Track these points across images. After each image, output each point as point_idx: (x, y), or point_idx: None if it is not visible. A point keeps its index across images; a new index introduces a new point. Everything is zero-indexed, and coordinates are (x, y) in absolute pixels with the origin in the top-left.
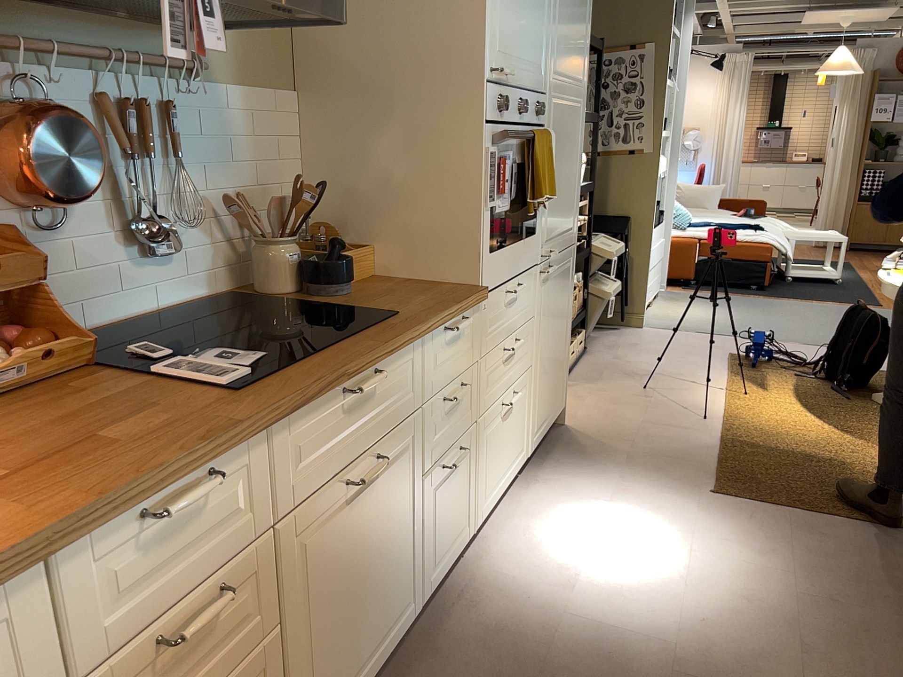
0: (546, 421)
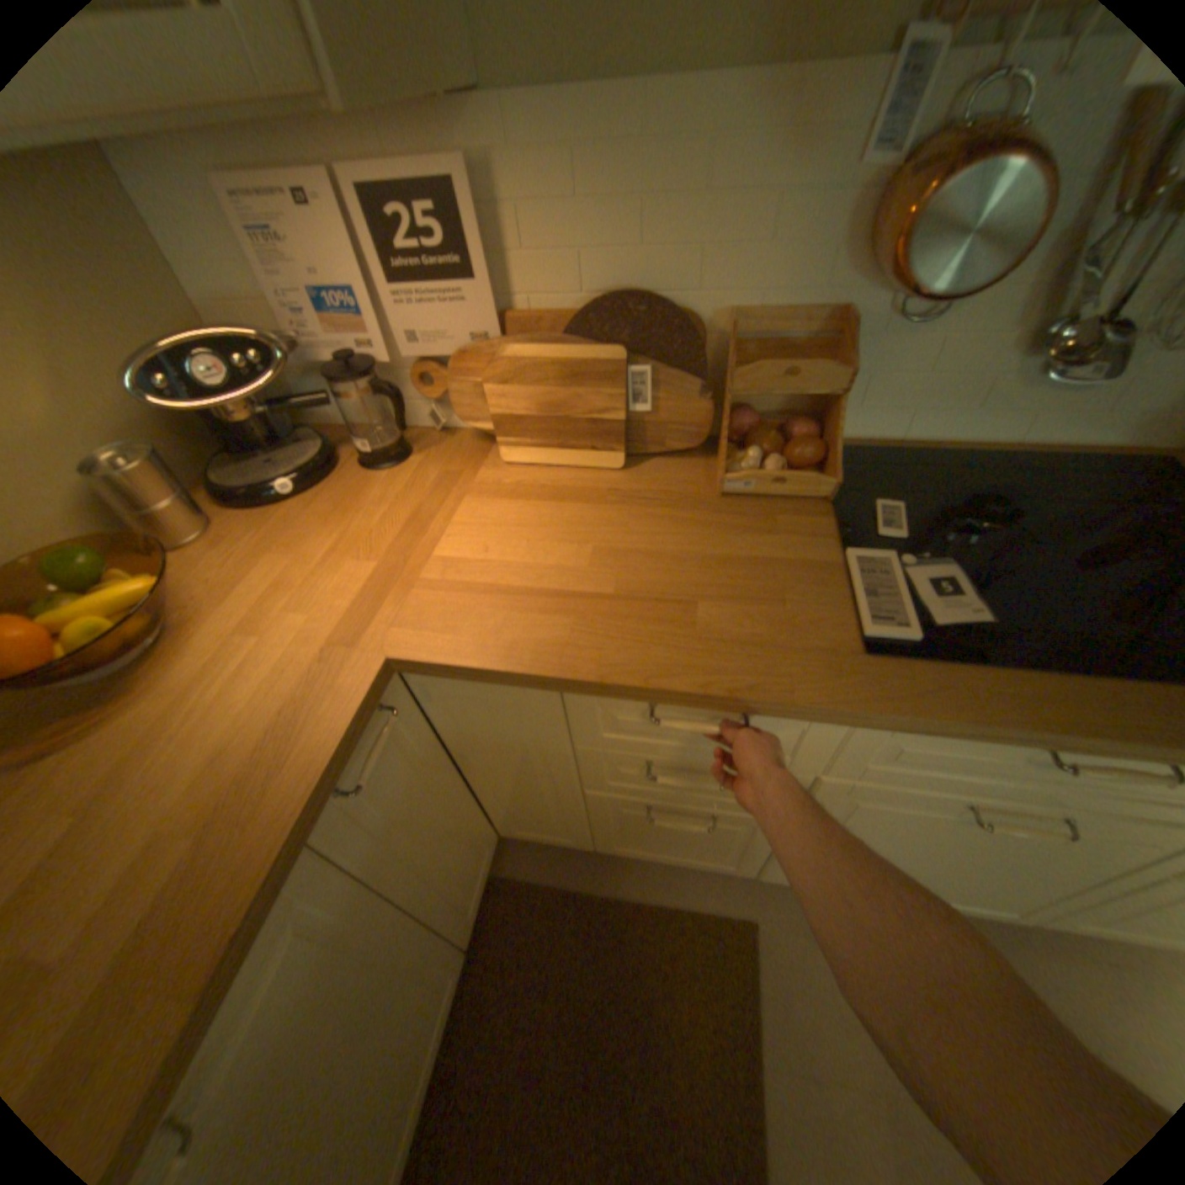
0: None
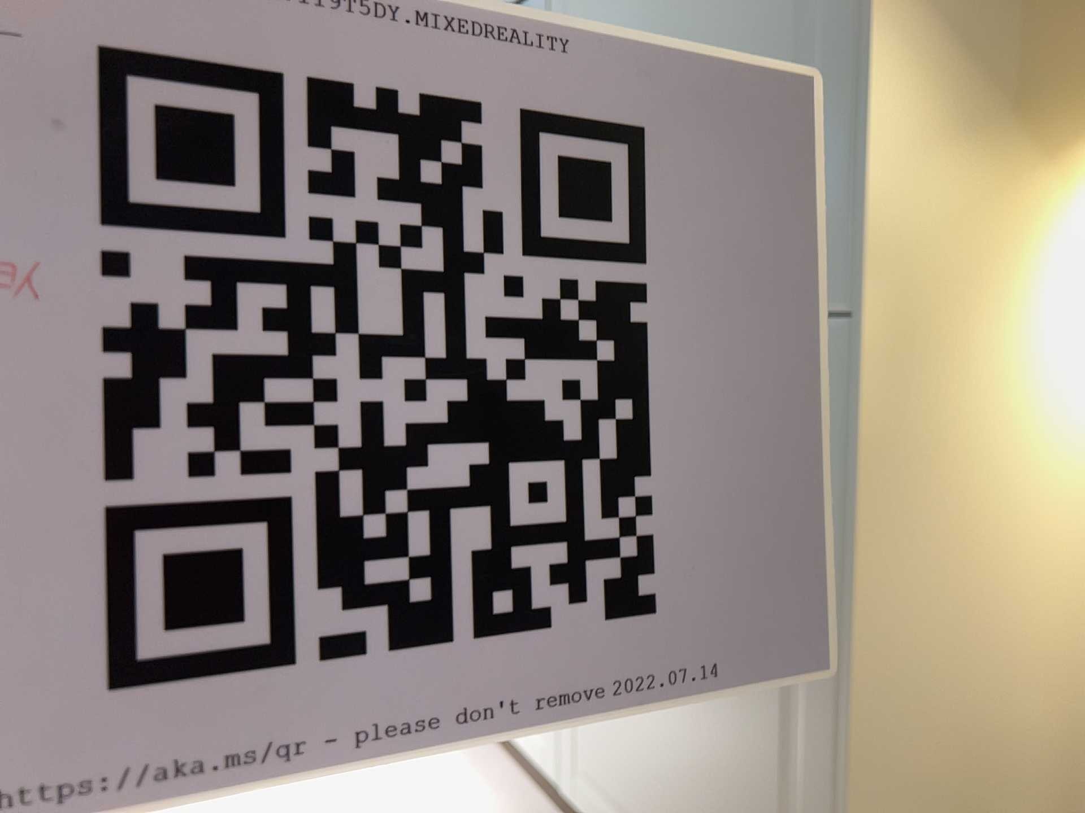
0: None
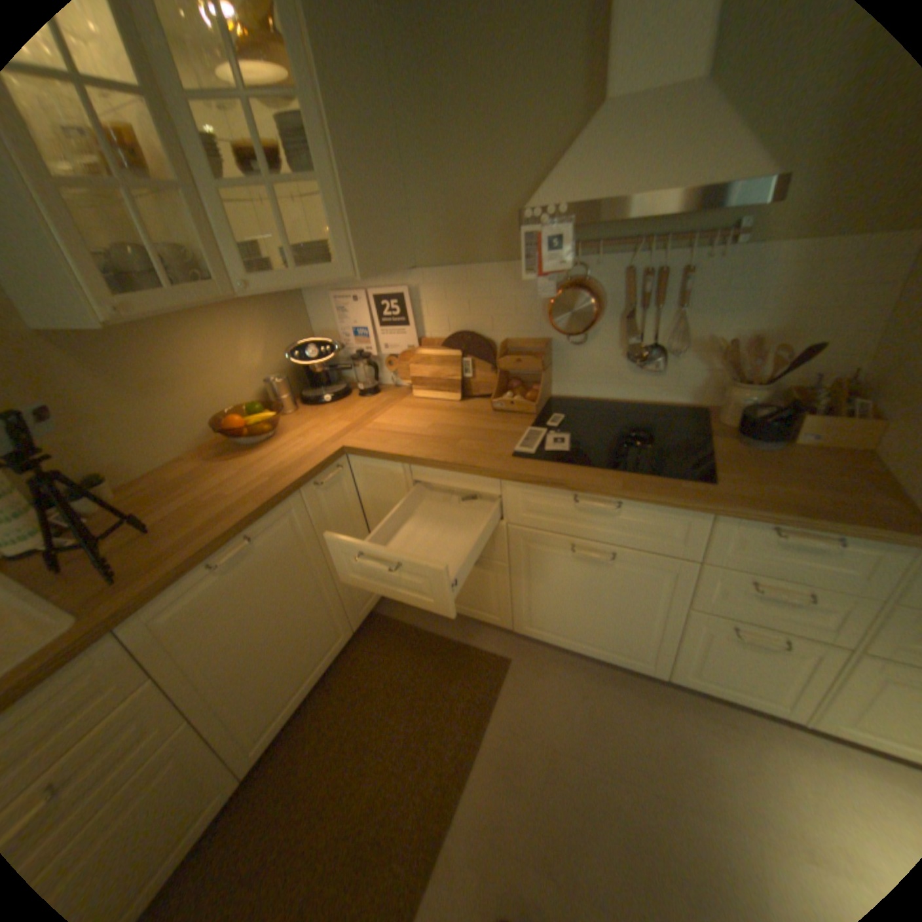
0: None
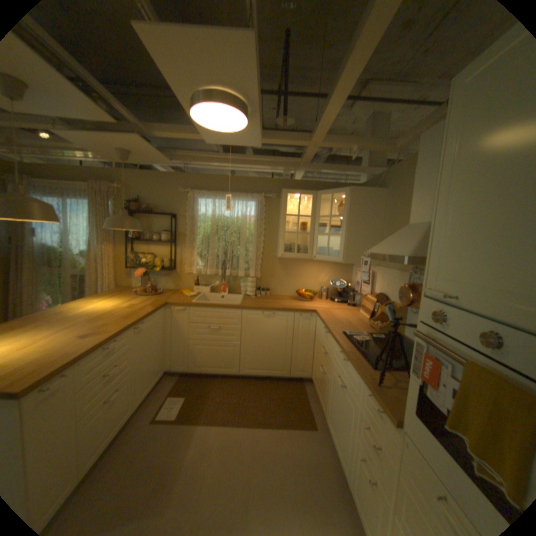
0: None
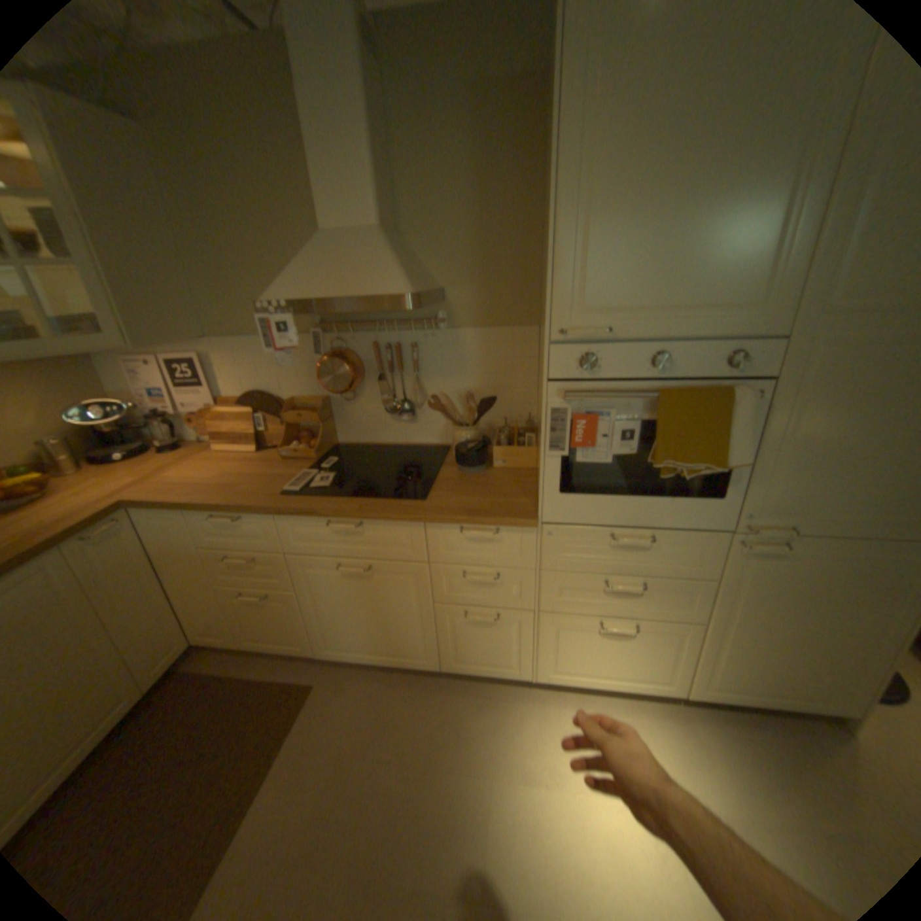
0: (762, 697)
